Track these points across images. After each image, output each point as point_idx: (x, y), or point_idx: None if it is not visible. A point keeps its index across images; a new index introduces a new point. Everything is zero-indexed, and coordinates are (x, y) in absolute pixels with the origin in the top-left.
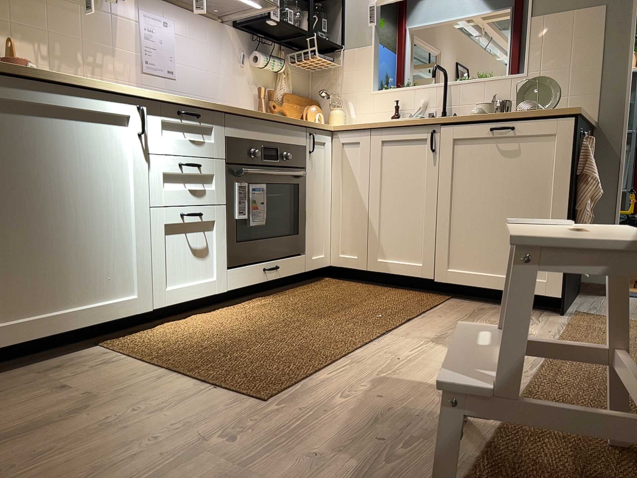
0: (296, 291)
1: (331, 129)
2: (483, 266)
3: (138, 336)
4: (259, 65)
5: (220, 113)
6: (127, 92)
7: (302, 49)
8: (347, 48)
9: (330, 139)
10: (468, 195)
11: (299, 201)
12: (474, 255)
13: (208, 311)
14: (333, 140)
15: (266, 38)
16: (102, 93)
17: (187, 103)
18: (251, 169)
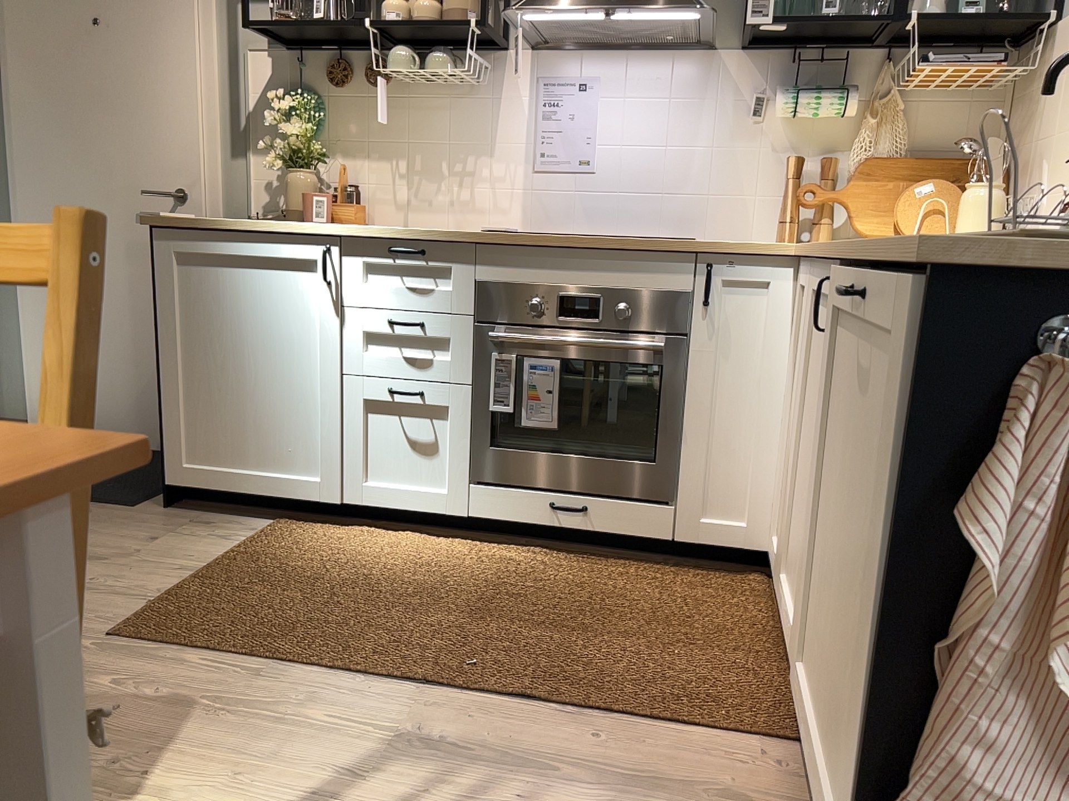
0: (637, 569)
1: (789, 255)
2: (825, 706)
3: (322, 528)
4: (775, 115)
5: (463, 244)
6: (308, 230)
7: (968, 43)
8: (1064, 16)
9: (790, 279)
10: (840, 485)
11: (667, 402)
12: (824, 663)
13: (452, 537)
14: (800, 280)
15: (837, 48)
16: (281, 235)
17: (398, 235)
18: (505, 336)
